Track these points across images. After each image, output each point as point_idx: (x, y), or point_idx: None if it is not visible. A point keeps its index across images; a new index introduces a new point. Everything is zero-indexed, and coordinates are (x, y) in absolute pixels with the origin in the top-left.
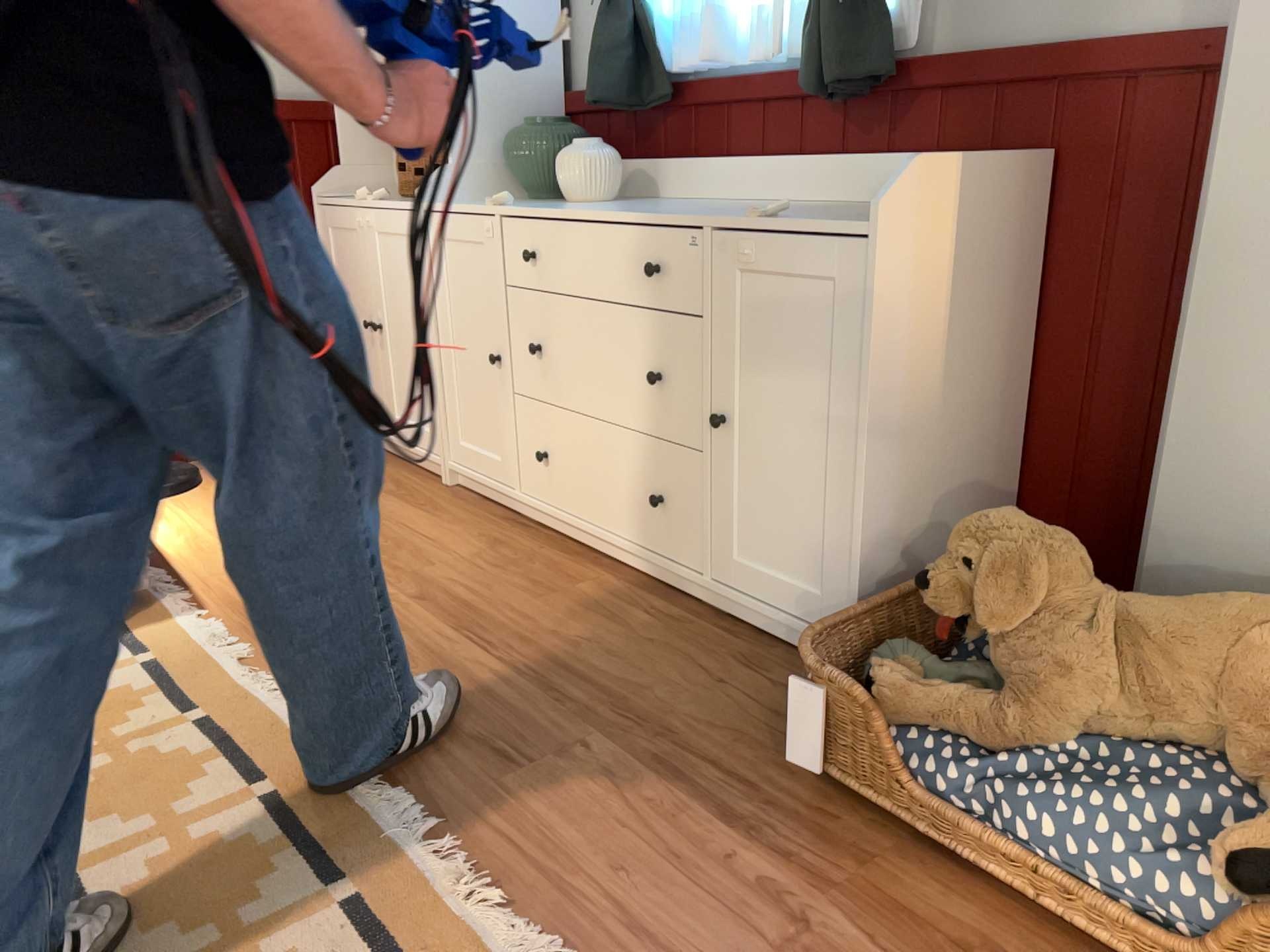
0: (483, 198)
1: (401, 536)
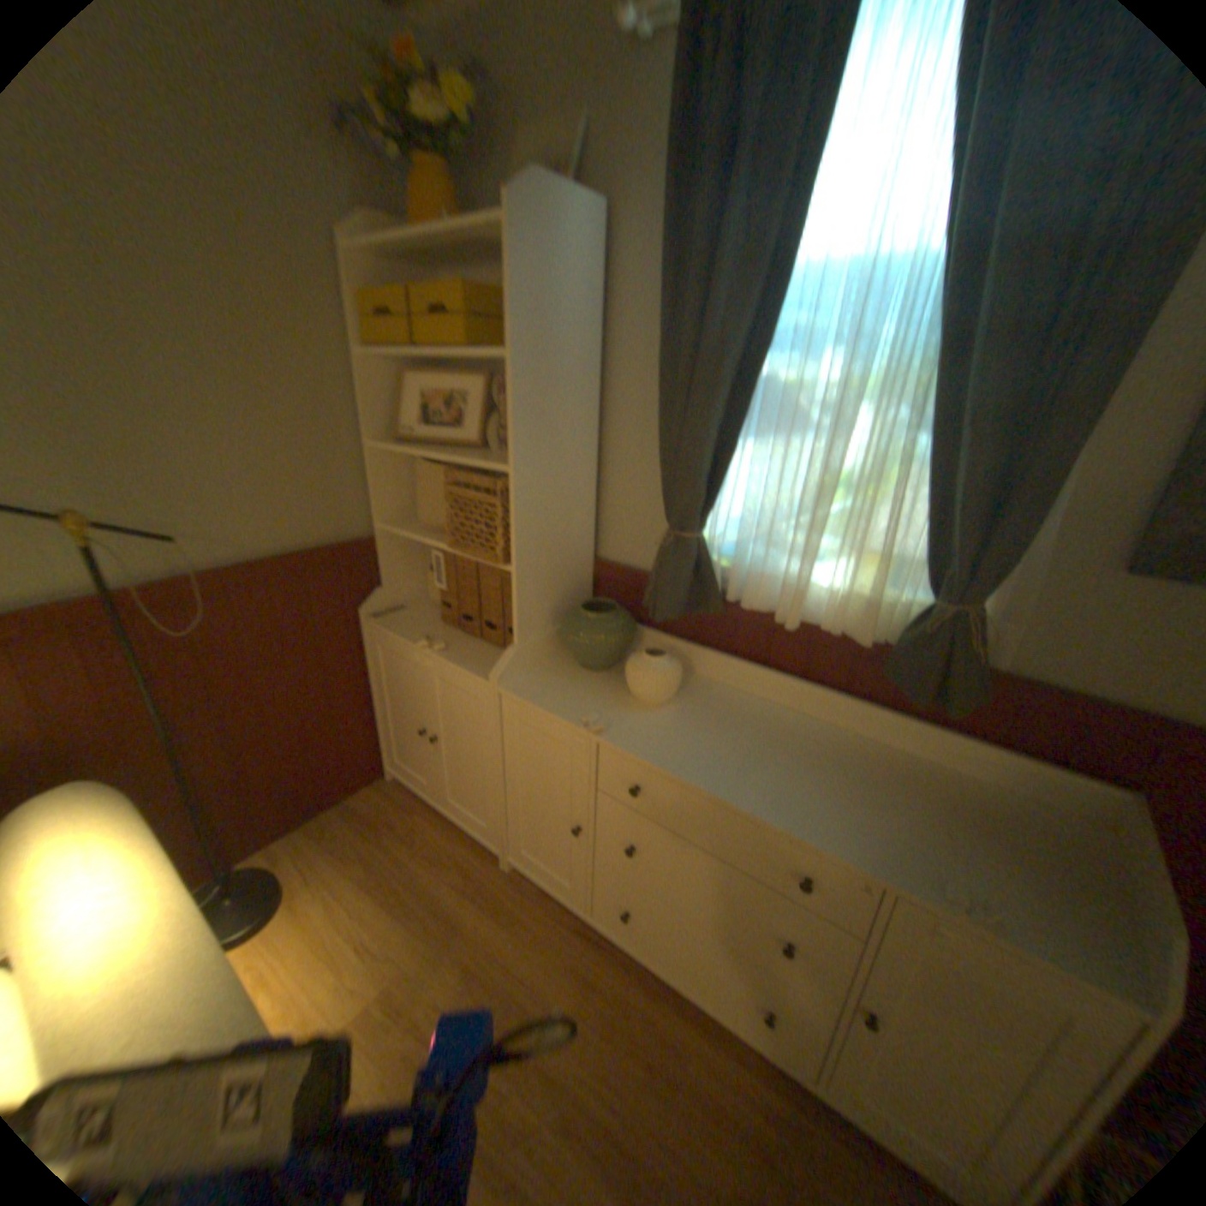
0: (541, 660)
1: (501, 982)
